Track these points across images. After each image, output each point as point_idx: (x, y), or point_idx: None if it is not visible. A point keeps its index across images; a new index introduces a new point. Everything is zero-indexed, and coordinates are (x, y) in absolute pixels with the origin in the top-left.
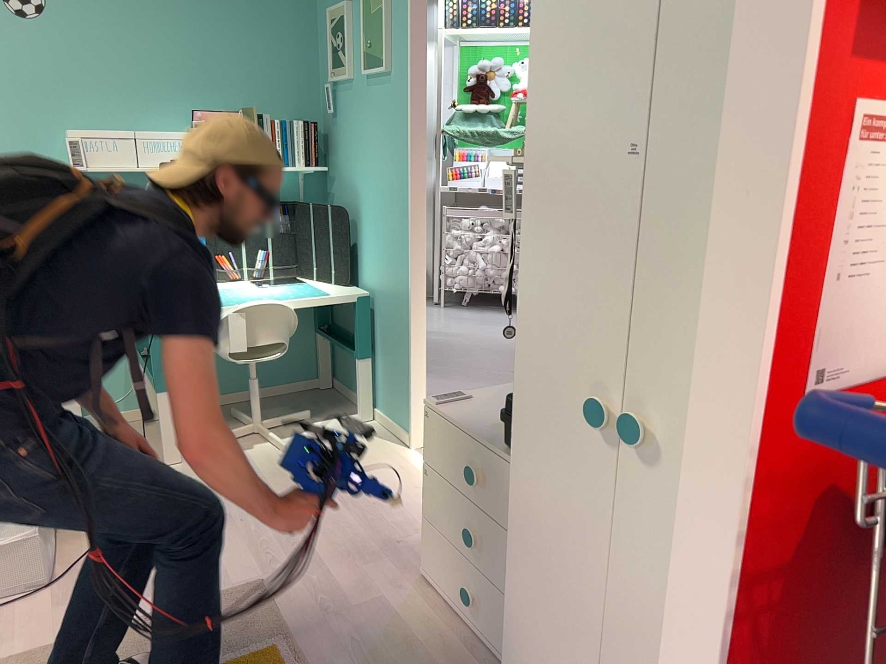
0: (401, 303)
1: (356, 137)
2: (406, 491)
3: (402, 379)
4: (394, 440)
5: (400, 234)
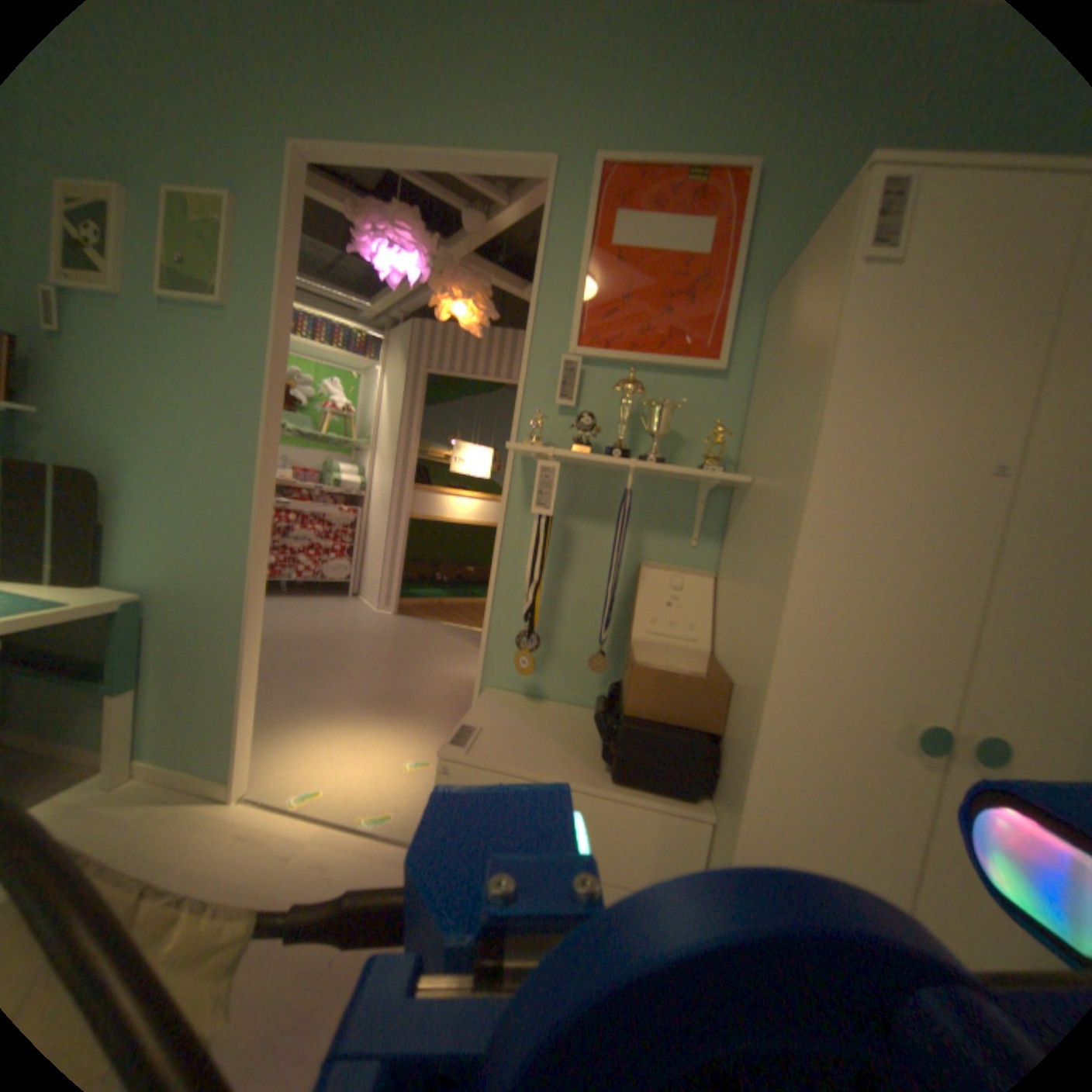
0: (223, 612)
1: (122, 378)
2: (274, 875)
3: (215, 714)
4: (192, 801)
5: (230, 521)
